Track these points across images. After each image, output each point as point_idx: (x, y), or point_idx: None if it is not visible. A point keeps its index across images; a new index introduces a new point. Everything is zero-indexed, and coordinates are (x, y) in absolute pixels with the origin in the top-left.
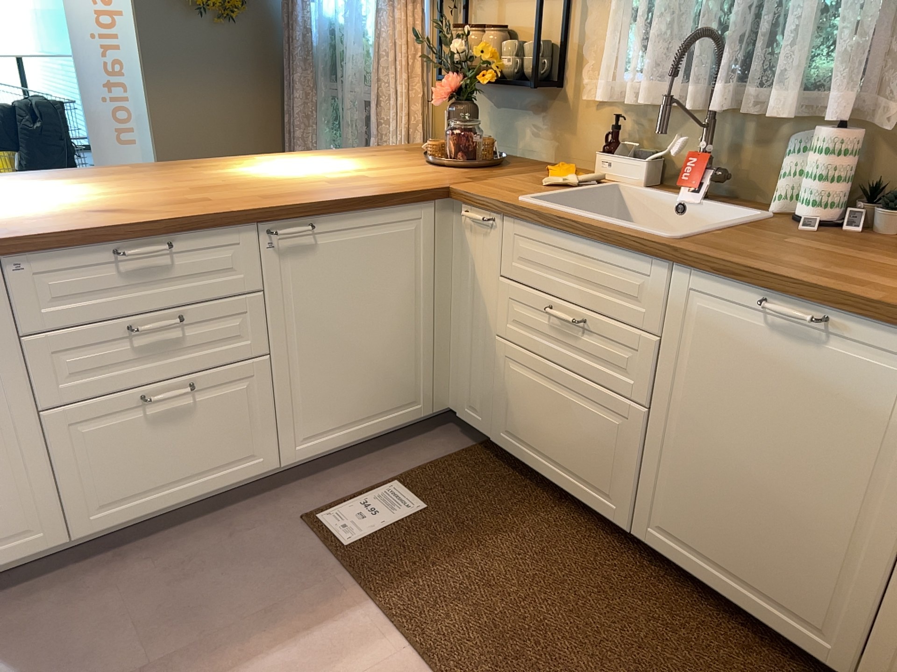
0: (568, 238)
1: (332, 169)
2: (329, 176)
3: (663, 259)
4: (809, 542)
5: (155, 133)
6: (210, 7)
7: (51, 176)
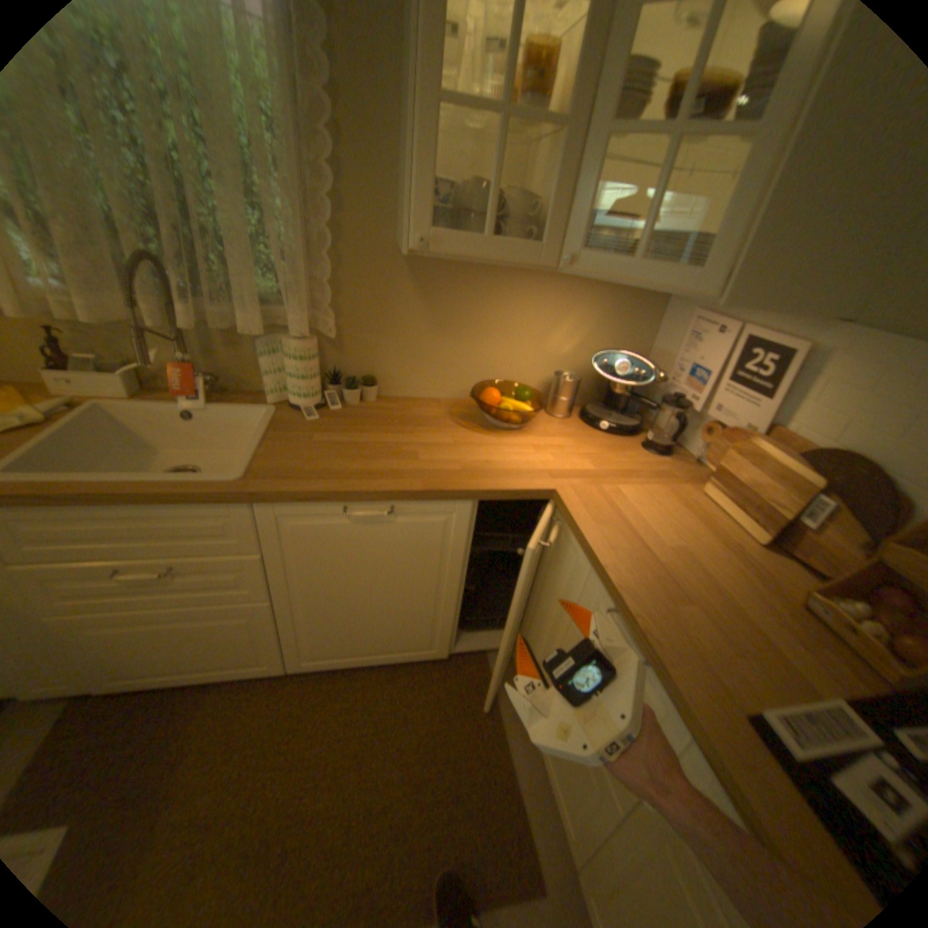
0: (103, 509)
1: None
2: None
3: (242, 502)
4: (412, 617)
5: None
6: None
7: None
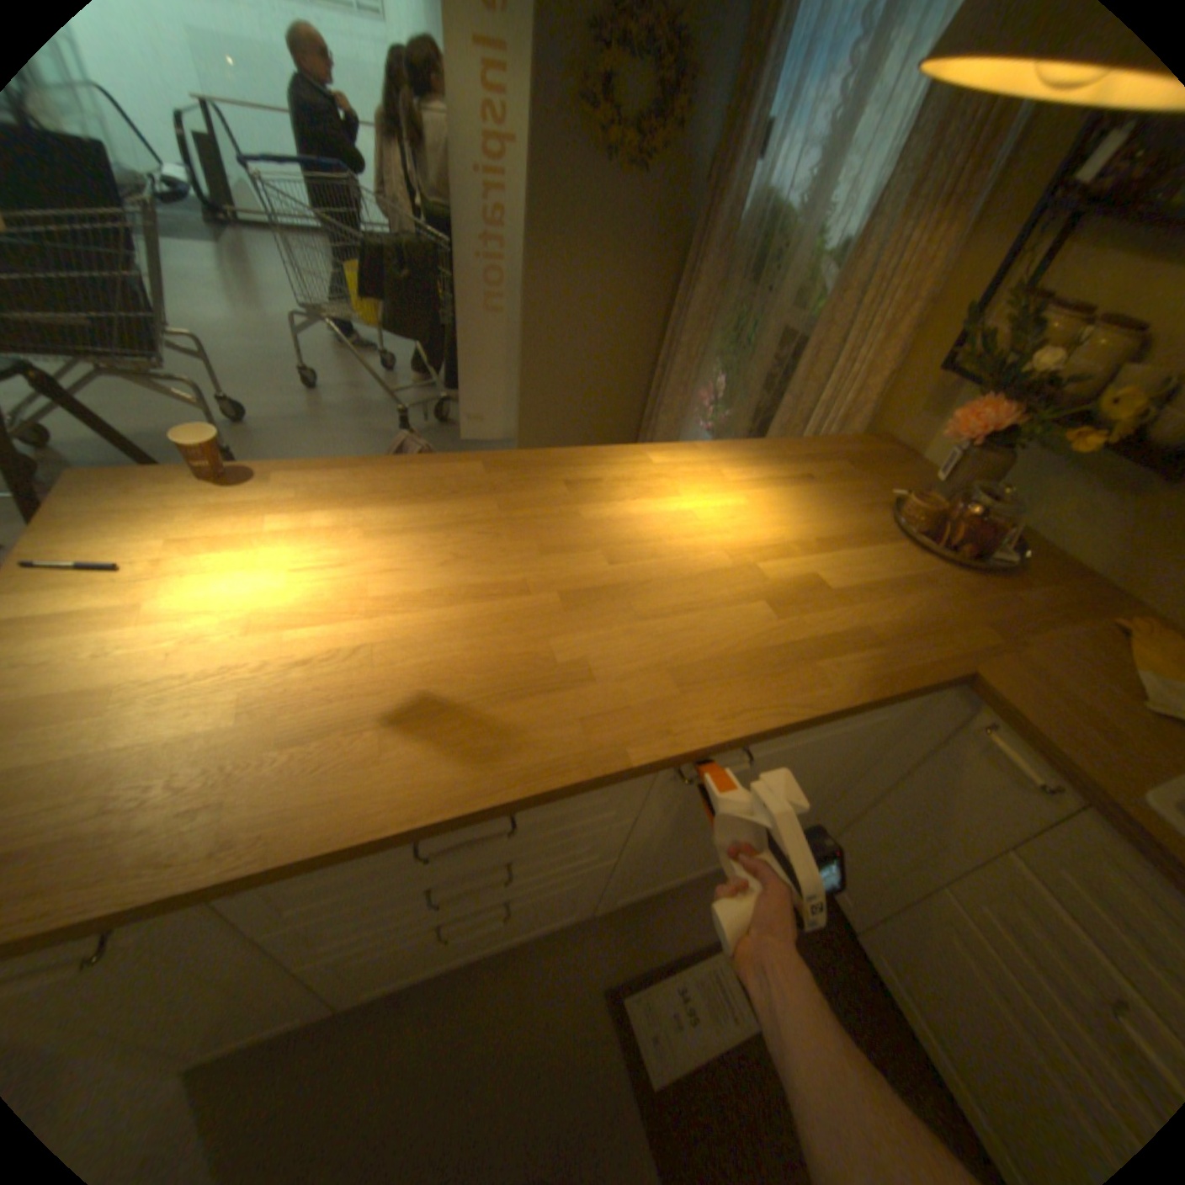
0: None
1: (765, 530)
2: (768, 567)
3: None
4: None
5: (523, 308)
6: (621, 142)
7: (369, 483)
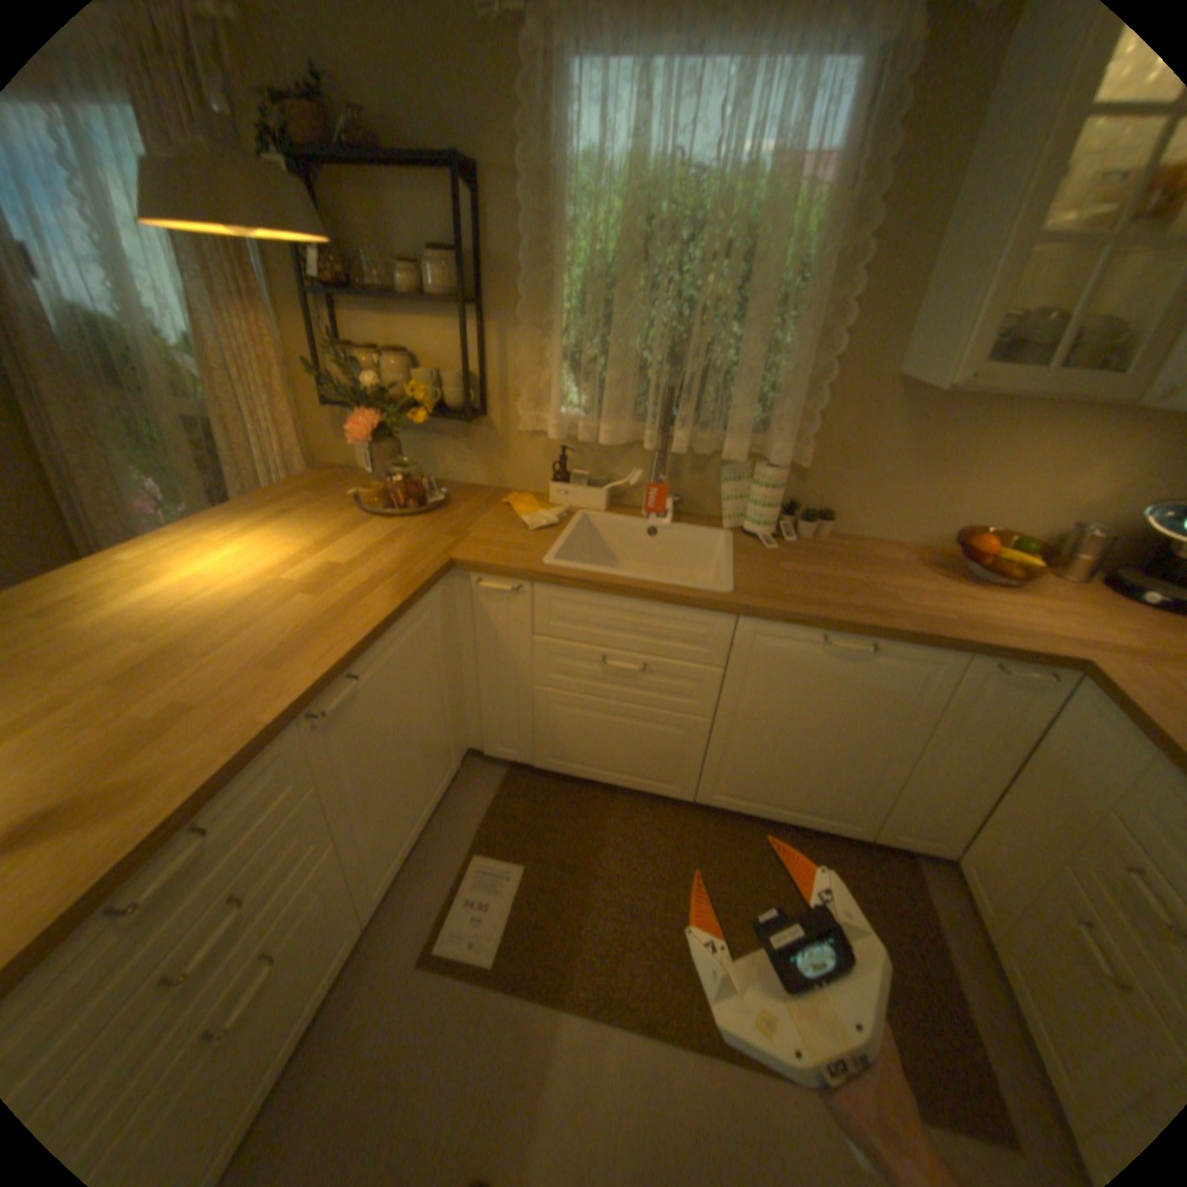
0: (621, 600)
1: (270, 557)
2: (288, 576)
3: (733, 614)
4: (851, 777)
5: None
6: None
7: None
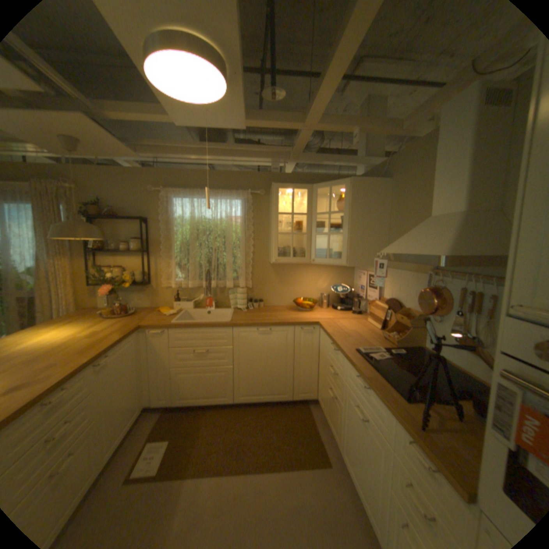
0: (197, 329)
1: (70, 332)
2: (79, 335)
3: (230, 326)
4: (278, 376)
5: None
6: None
7: None
